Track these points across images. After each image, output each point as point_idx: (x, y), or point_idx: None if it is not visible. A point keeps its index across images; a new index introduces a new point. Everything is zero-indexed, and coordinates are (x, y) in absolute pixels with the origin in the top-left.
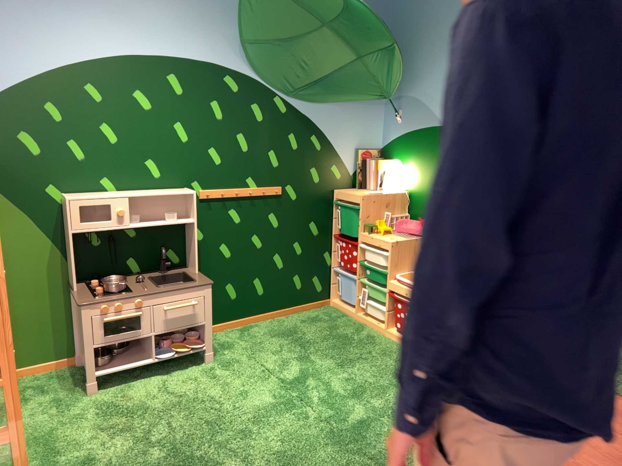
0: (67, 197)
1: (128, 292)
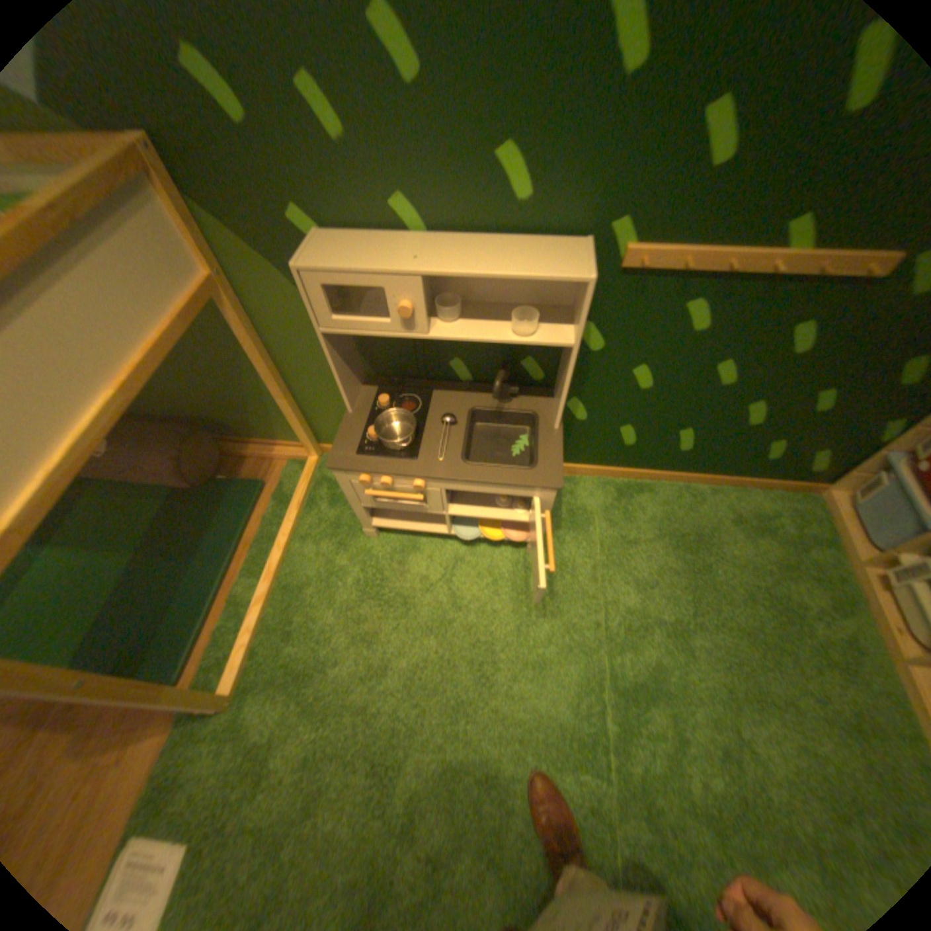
0: (298, 259)
1: (409, 460)
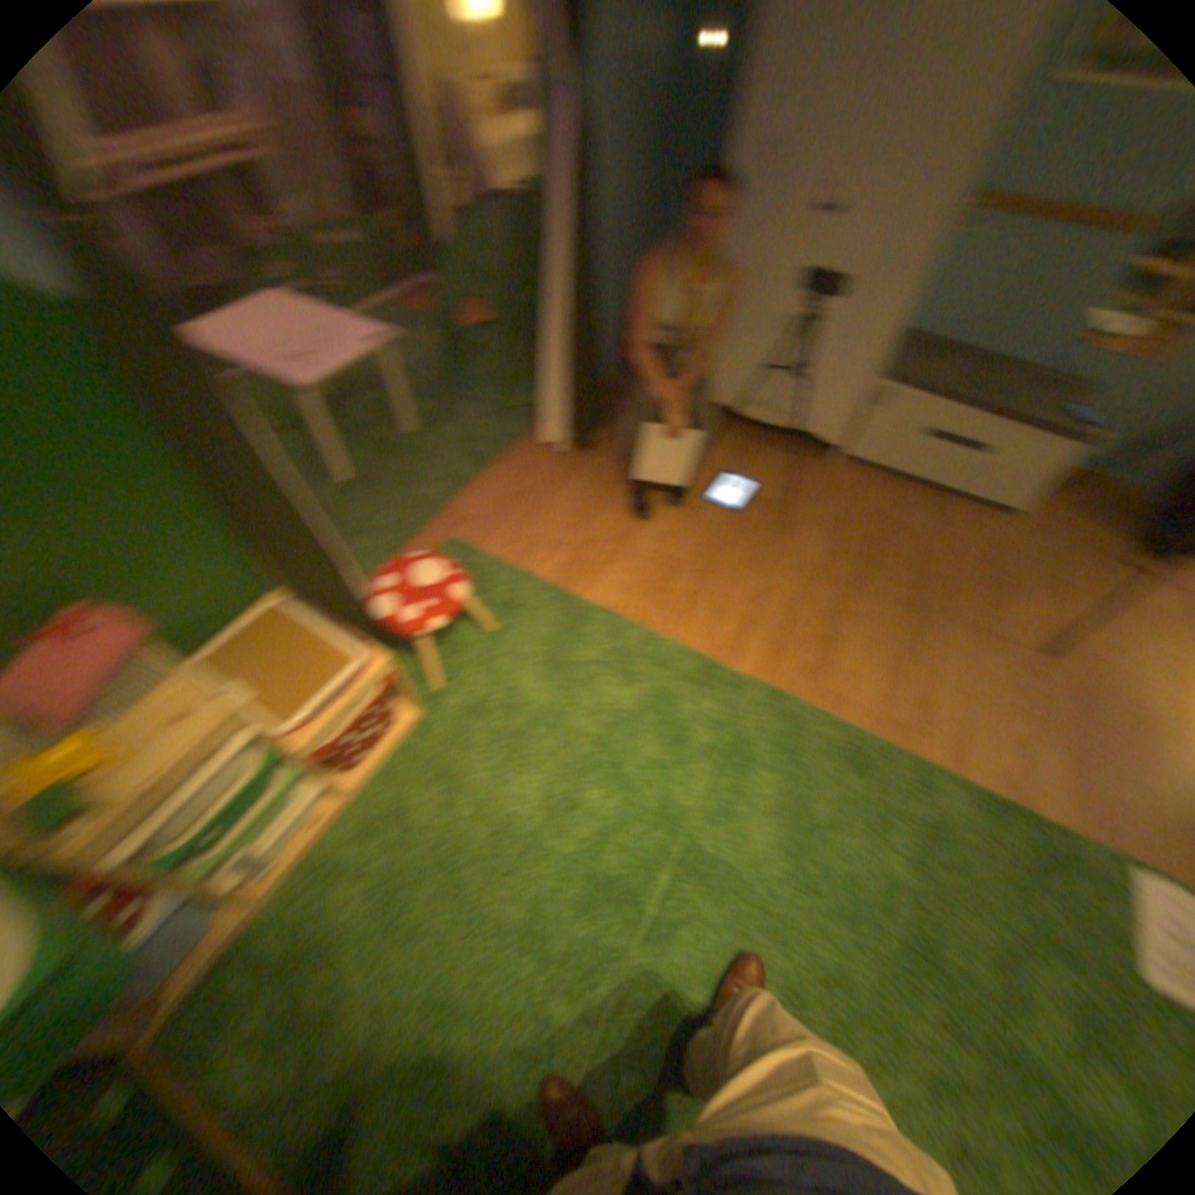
0: None
1: None
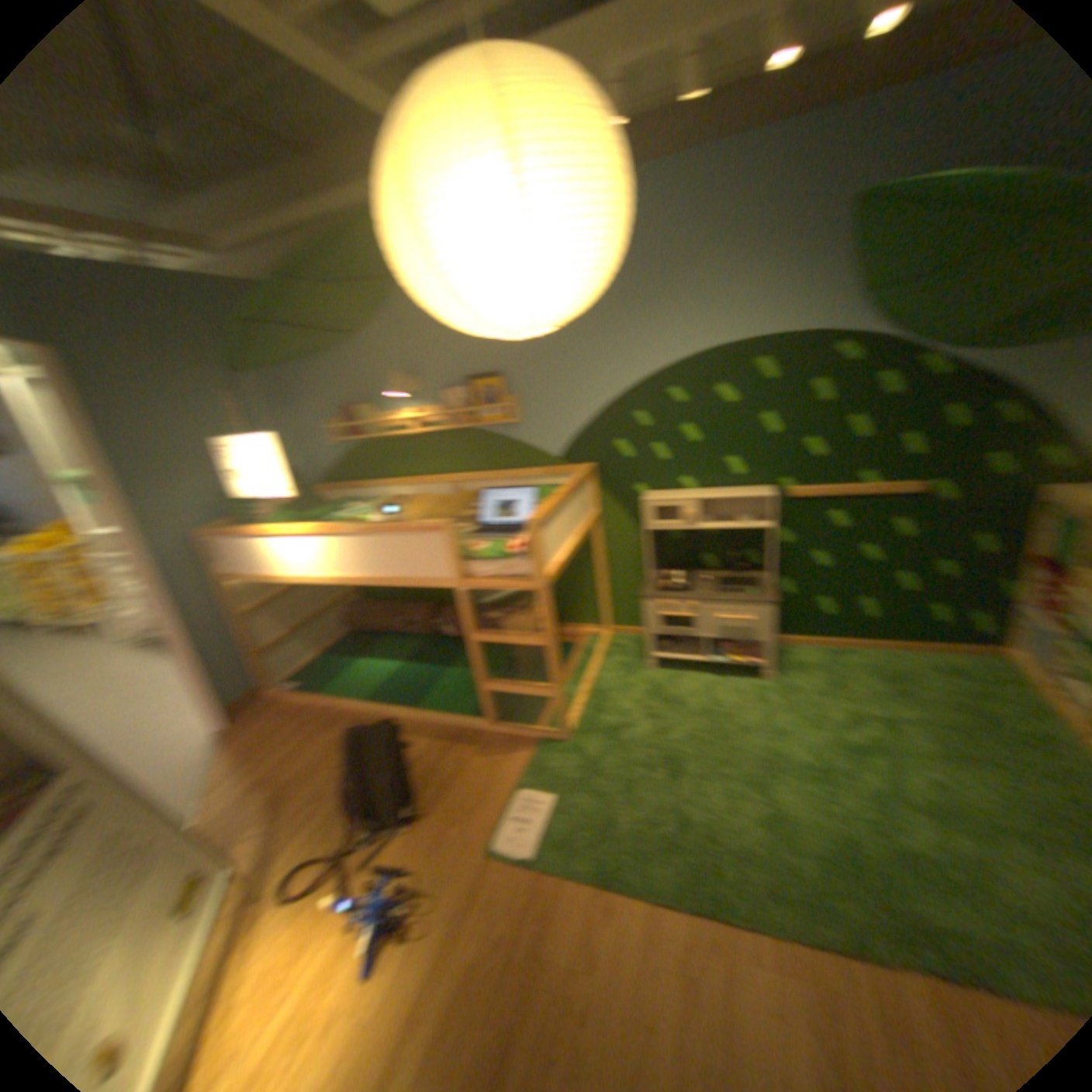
0: (641, 499)
1: (683, 593)
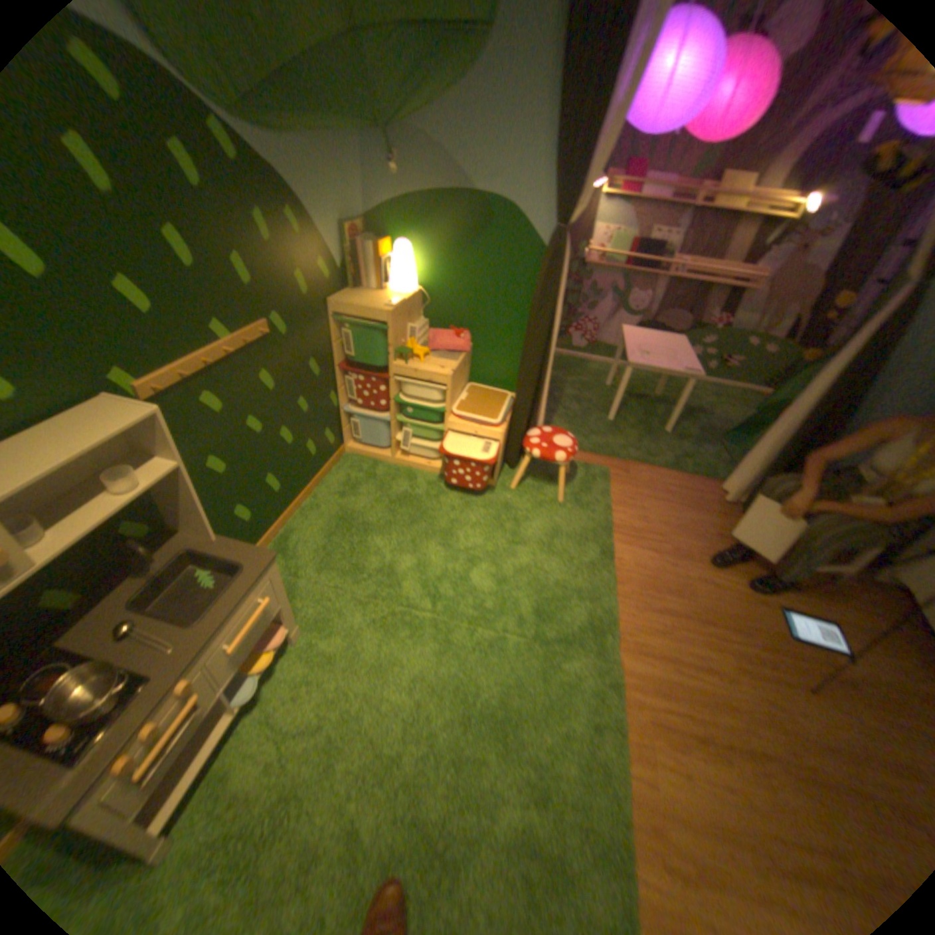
0: None
1: (143, 684)
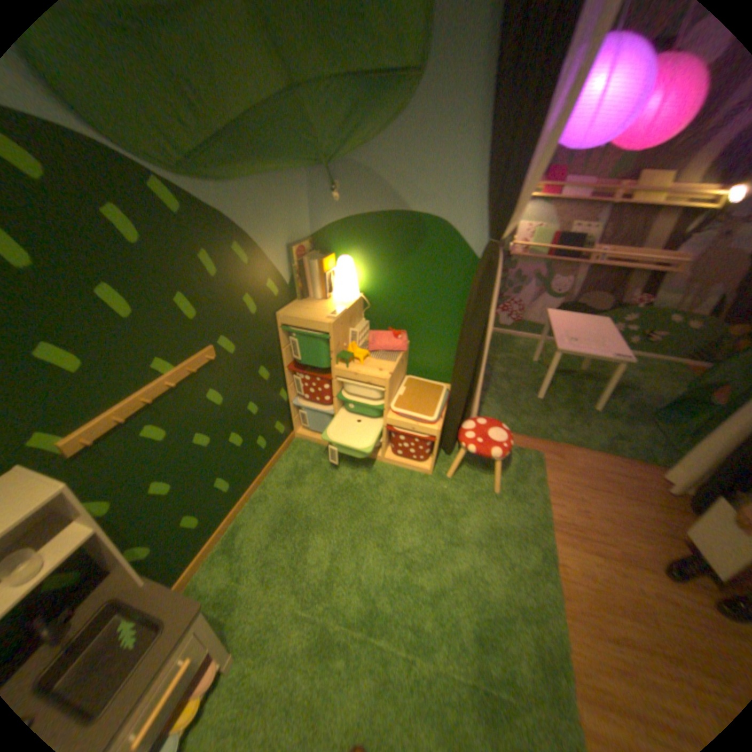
0: None
1: None
